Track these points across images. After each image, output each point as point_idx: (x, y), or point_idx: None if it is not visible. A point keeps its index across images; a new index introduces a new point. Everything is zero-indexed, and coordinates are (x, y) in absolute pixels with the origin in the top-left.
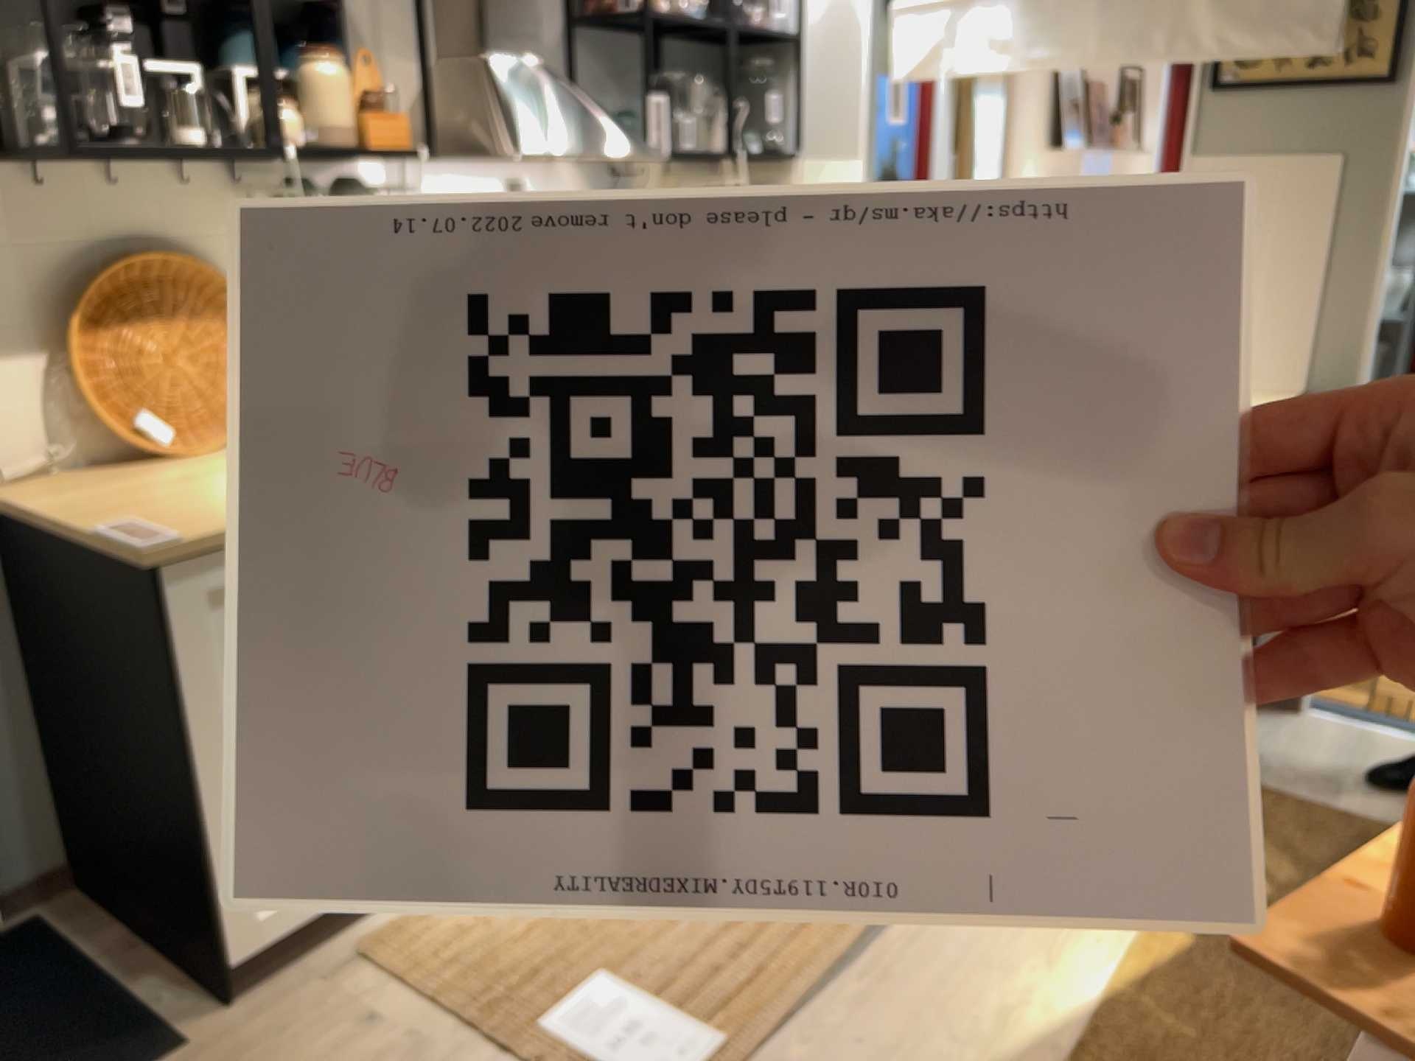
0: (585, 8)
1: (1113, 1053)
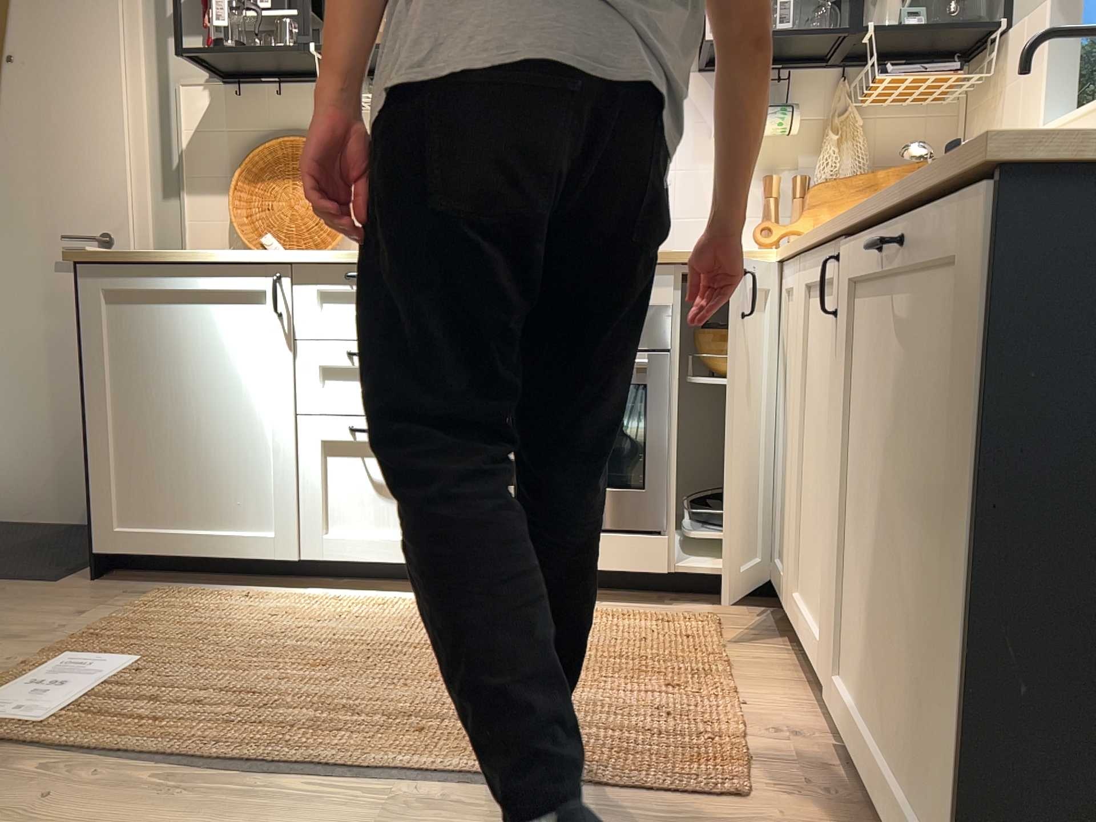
0: None
1: None
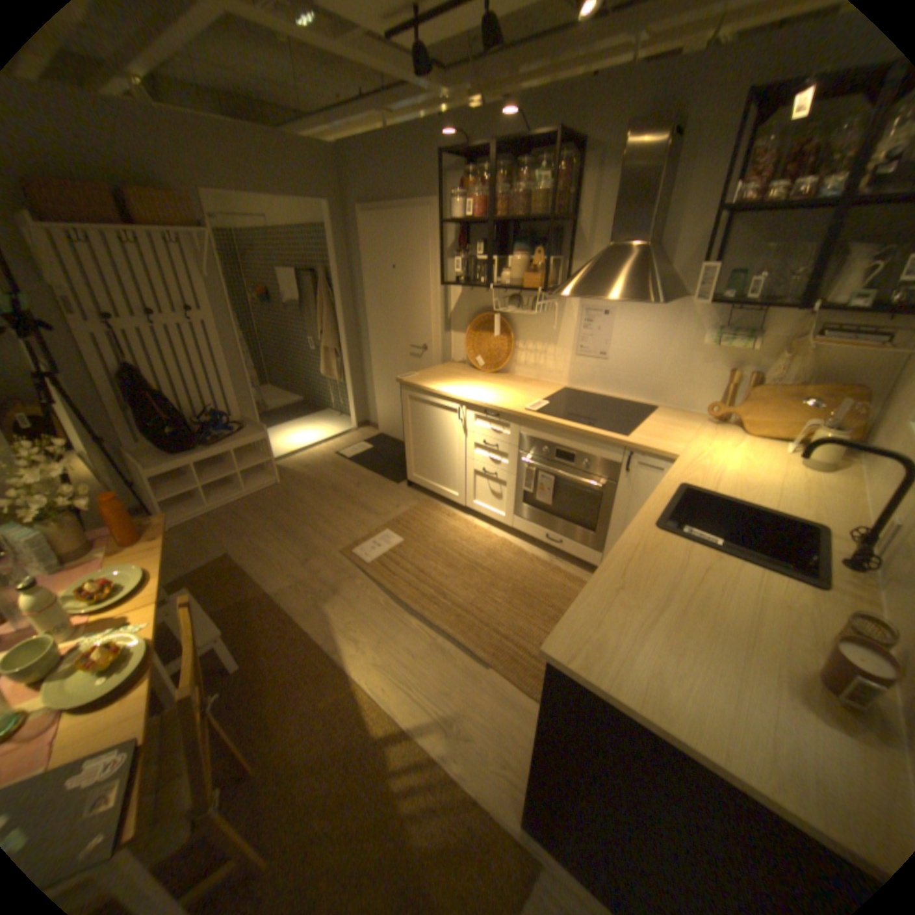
0: (754, 198)
1: (326, 669)
